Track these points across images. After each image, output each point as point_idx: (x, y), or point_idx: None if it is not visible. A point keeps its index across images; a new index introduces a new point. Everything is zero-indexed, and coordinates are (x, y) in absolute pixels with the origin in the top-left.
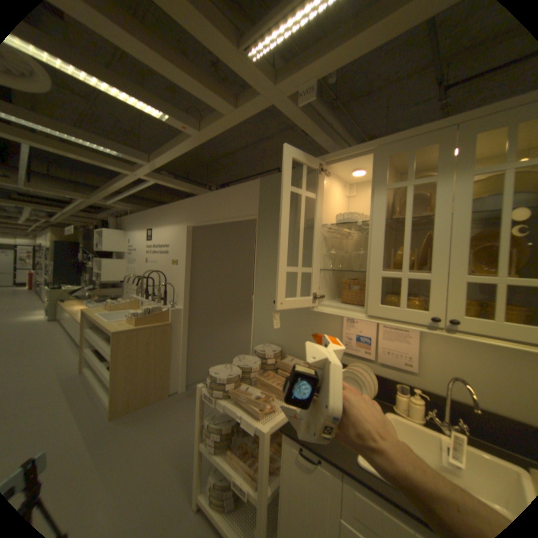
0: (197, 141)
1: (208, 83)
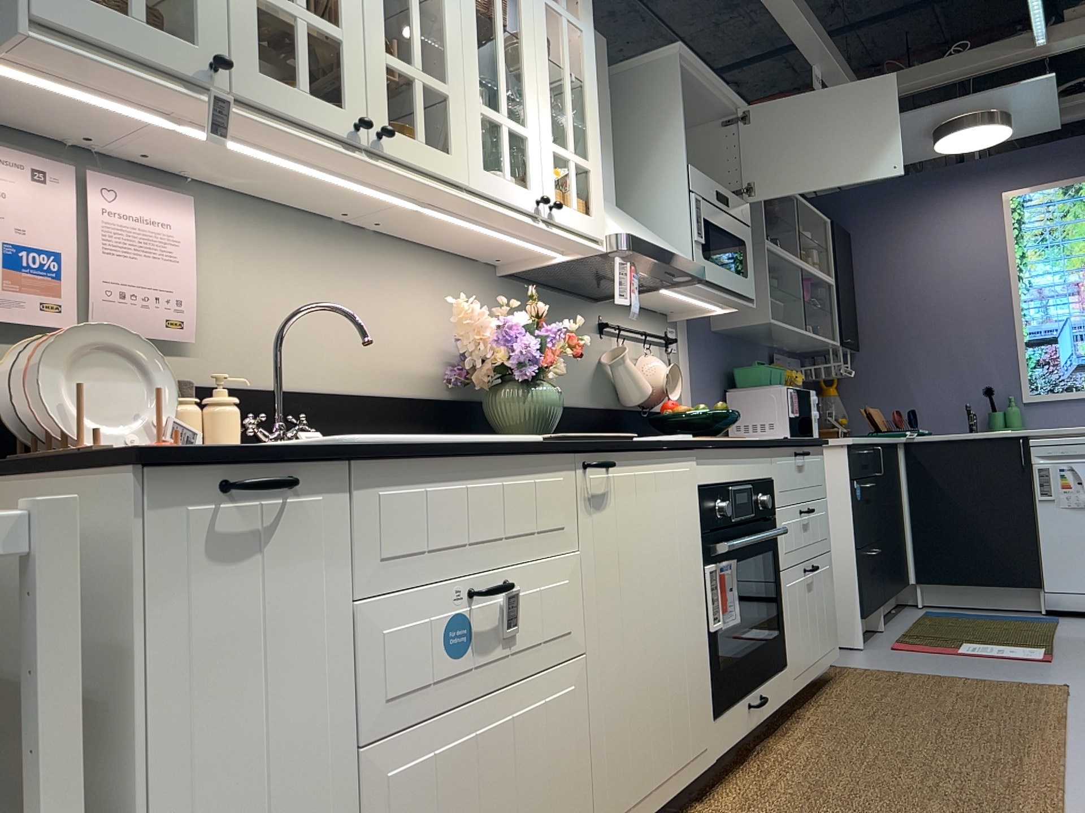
0: None
1: None
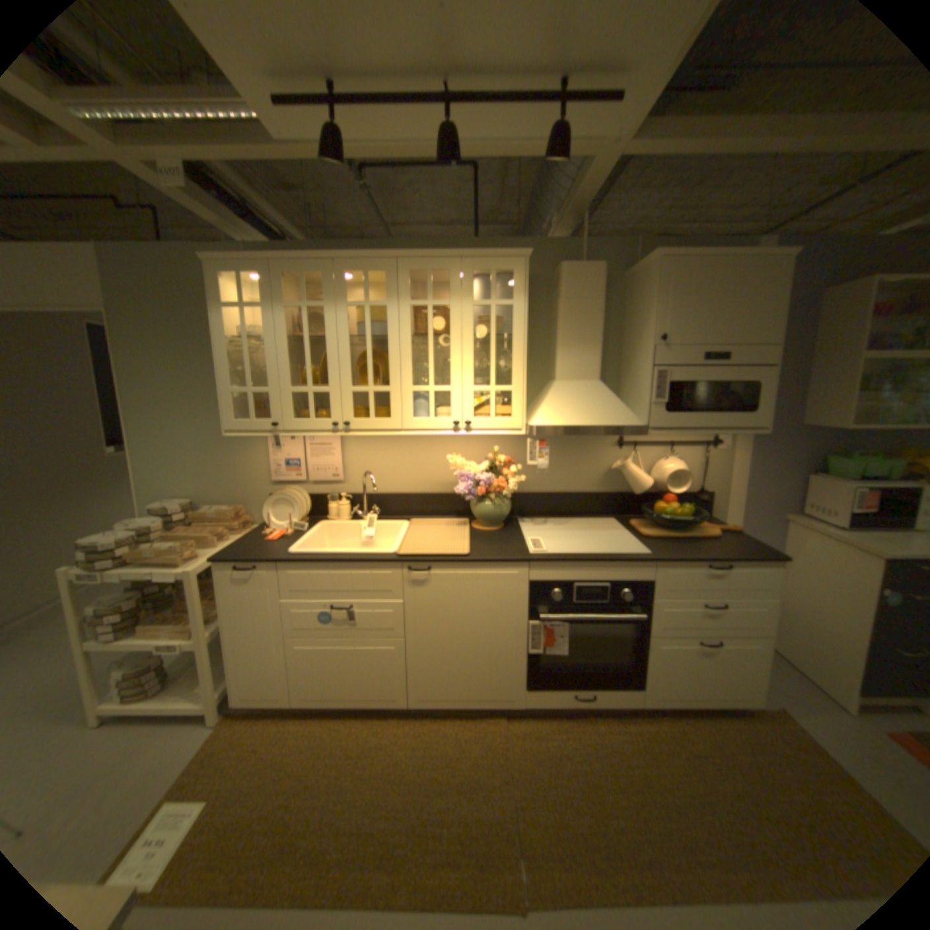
0: None
1: None
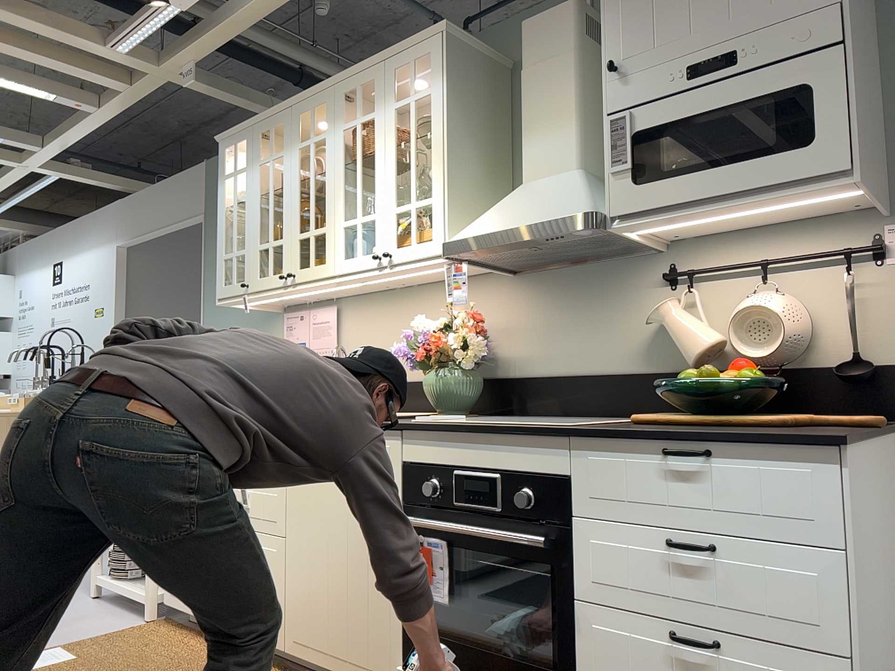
0: (104, 121)
1: (95, 68)
